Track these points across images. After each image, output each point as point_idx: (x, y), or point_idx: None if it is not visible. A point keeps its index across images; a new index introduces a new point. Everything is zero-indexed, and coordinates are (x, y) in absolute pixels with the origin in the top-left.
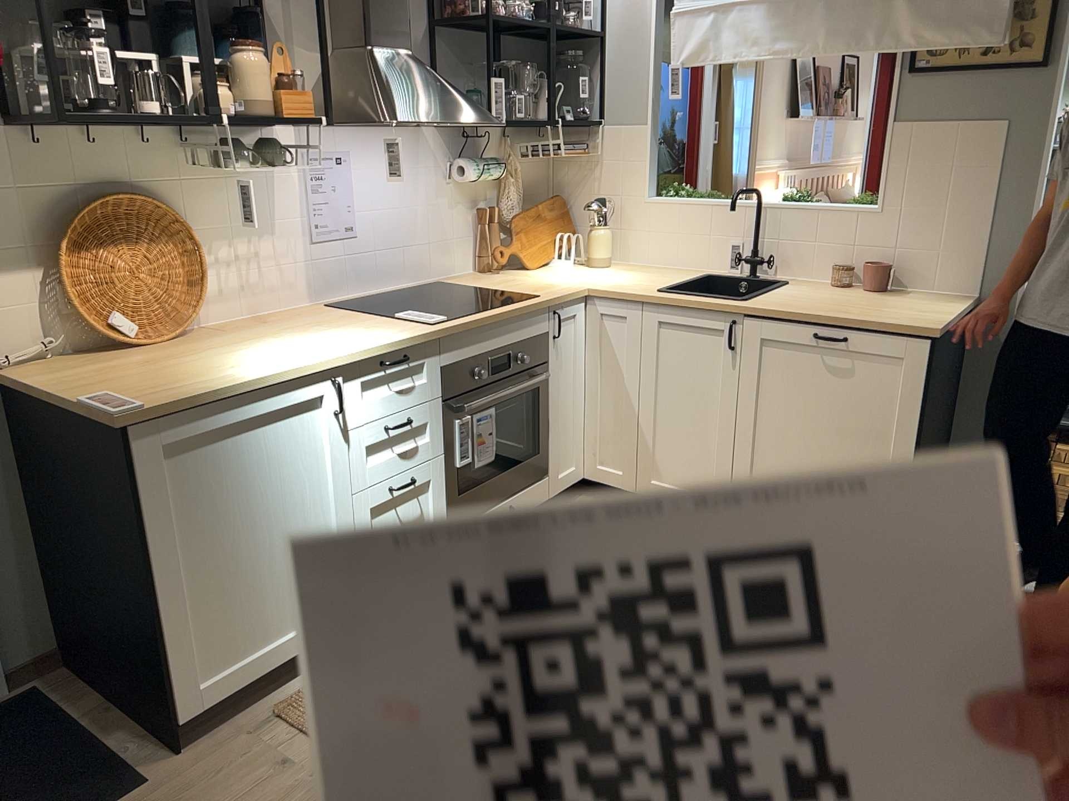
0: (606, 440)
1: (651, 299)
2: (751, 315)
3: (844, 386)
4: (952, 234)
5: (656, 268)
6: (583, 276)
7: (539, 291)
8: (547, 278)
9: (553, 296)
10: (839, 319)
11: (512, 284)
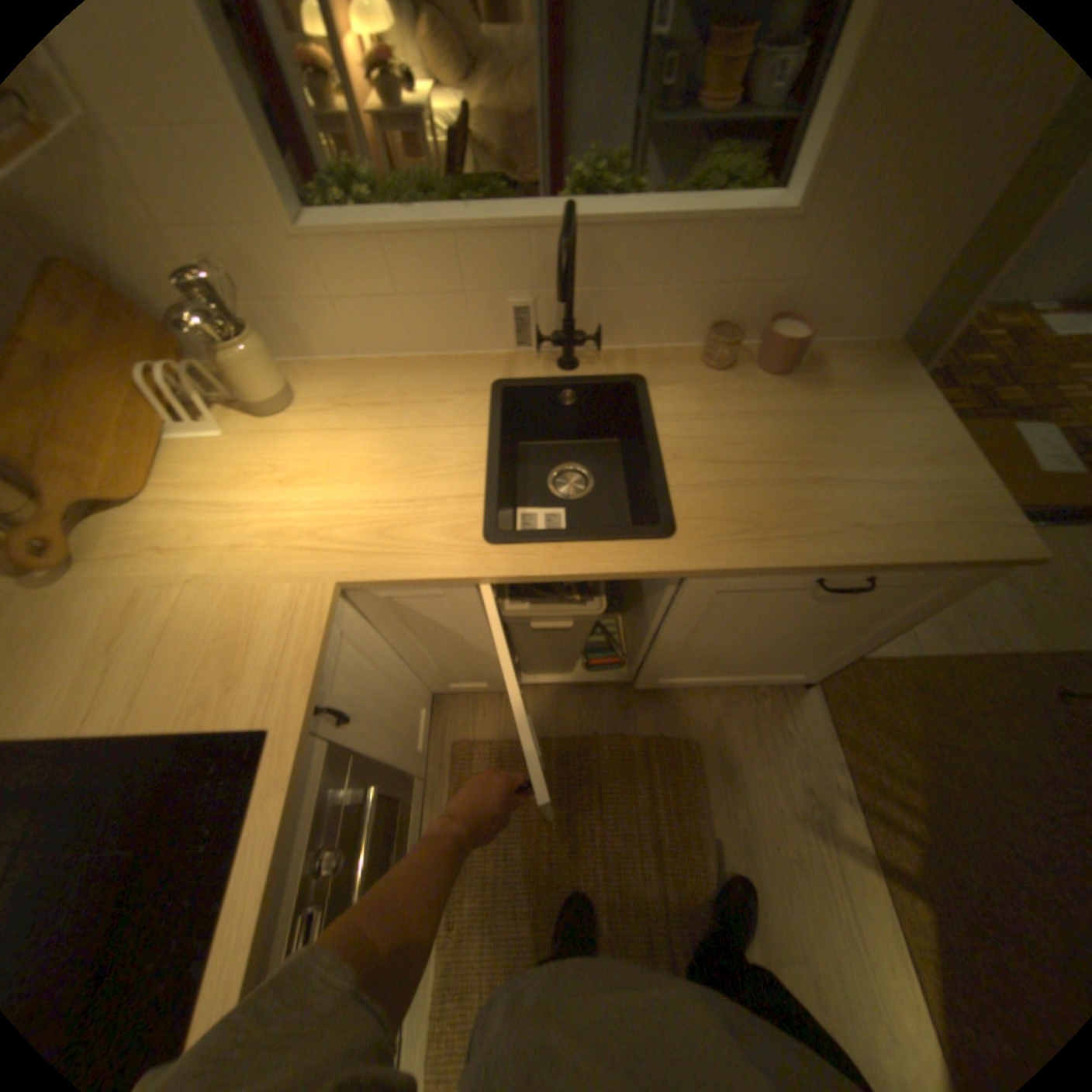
0: (445, 673)
1: (489, 580)
2: (701, 576)
3: (826, 609)
4: (903, 250)
5: (378, 370)
6: (273, 491)
7: (237, 688)
8: (201, 543)
9: (294, 714)
10: (873, 565)
11: (139, 648)
